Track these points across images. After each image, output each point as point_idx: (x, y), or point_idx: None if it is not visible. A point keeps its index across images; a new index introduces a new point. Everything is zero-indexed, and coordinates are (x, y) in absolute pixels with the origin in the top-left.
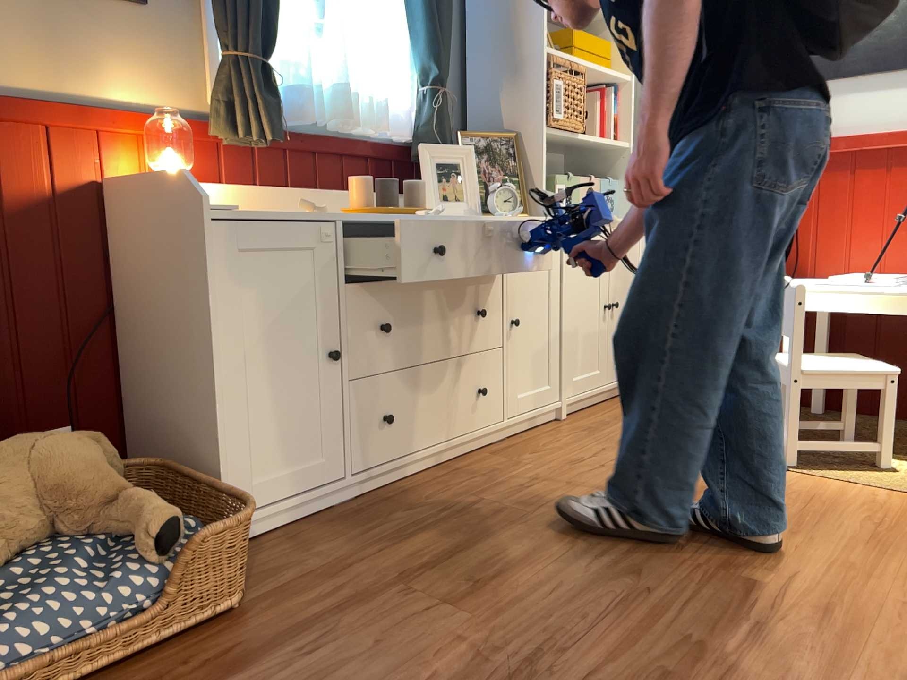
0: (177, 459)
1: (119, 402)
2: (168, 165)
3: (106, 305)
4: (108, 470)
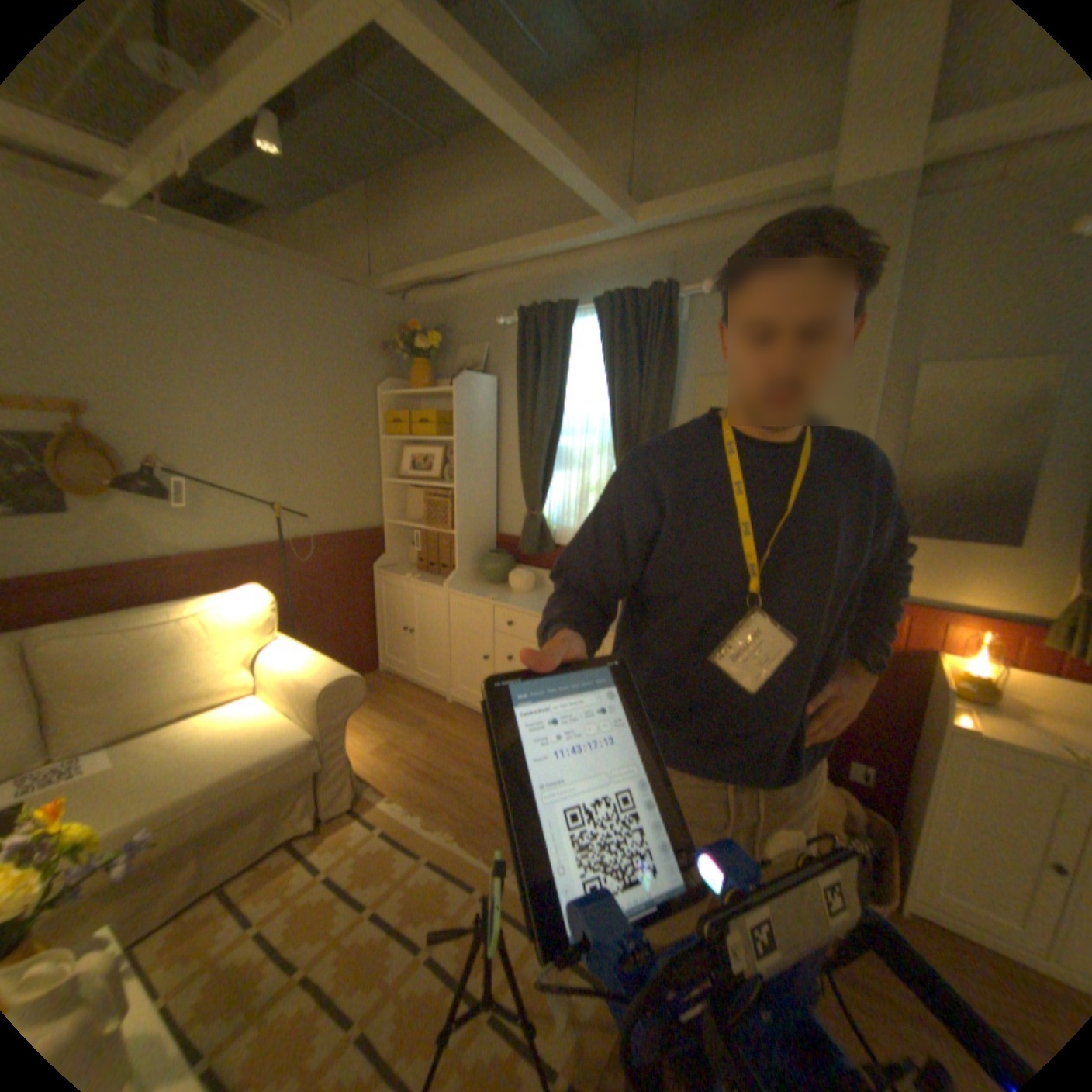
0: (910, 837)
1: (909, 774)
2: (984, 661)
3: (919, 719)
4: (844, 821)
